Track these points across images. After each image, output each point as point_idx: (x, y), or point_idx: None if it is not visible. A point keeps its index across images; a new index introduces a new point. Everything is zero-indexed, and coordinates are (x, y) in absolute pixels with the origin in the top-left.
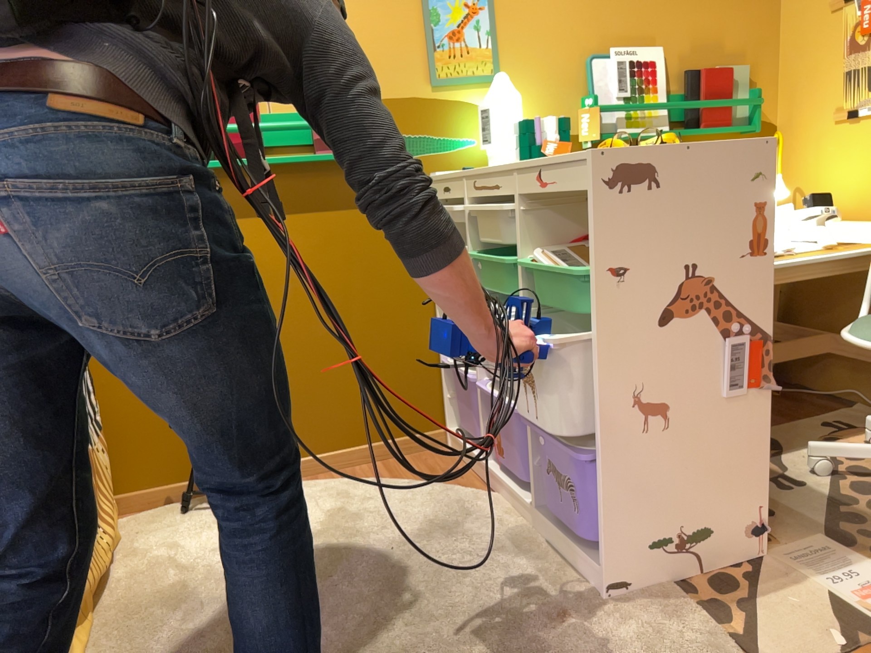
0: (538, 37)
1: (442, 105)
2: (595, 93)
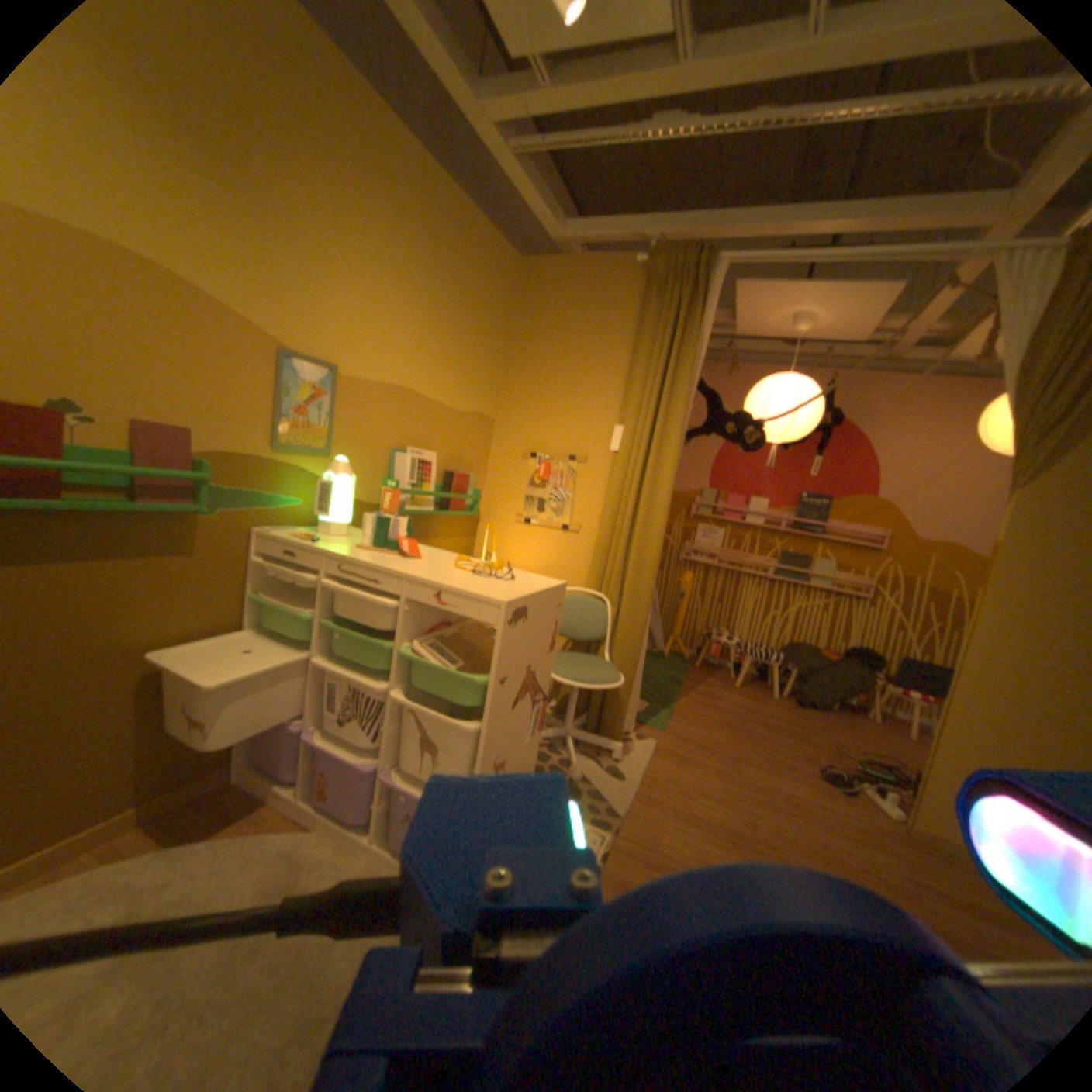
0: (362, 427)
1: (278, 467)
2: (394, 477)
